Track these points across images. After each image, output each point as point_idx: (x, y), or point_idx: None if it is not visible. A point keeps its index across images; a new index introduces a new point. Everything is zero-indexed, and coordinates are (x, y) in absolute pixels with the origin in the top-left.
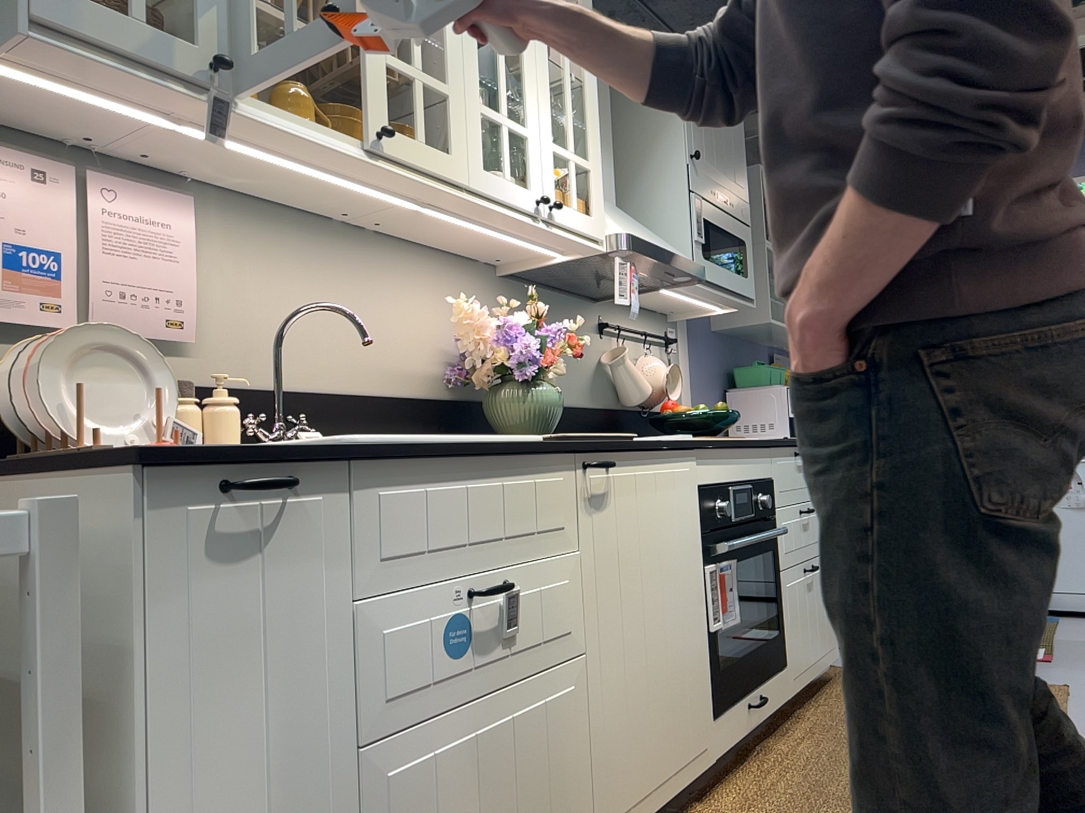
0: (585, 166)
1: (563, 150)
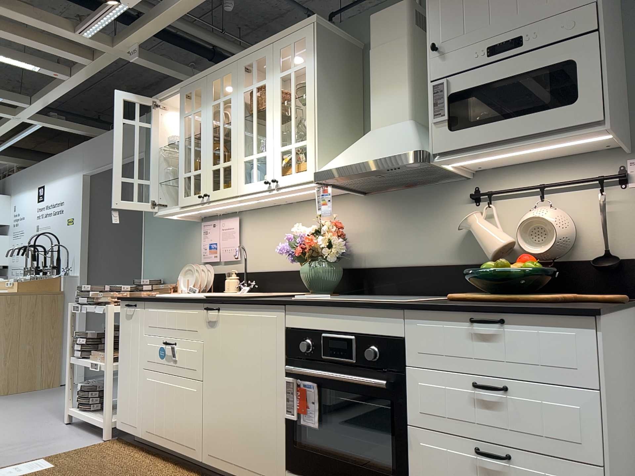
0: (301, 144)
1: (286, 146)
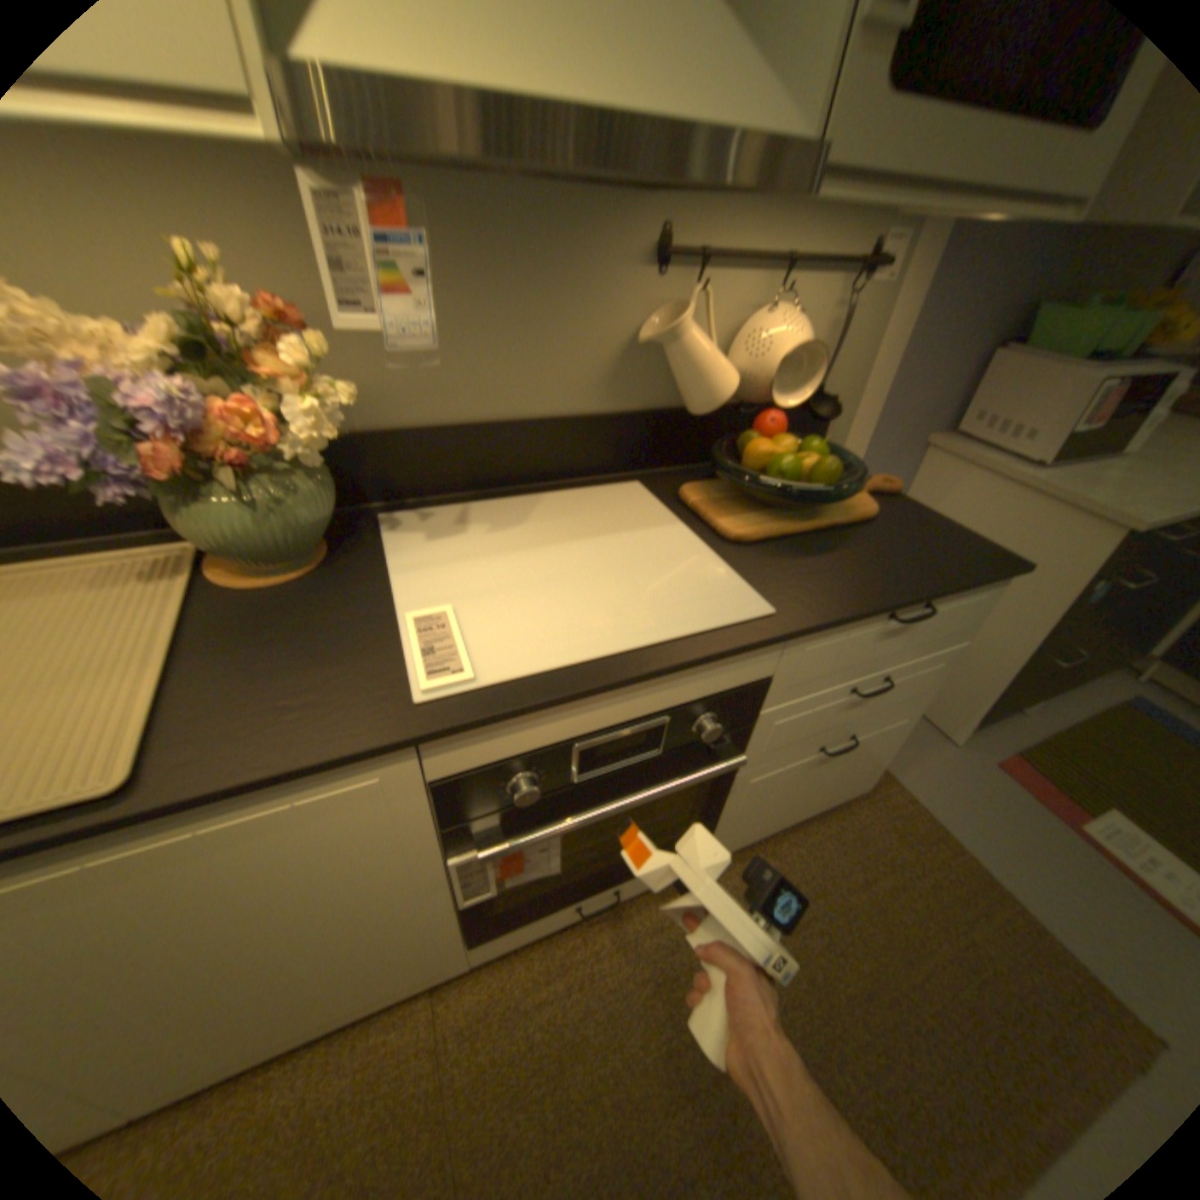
0: None
1: None
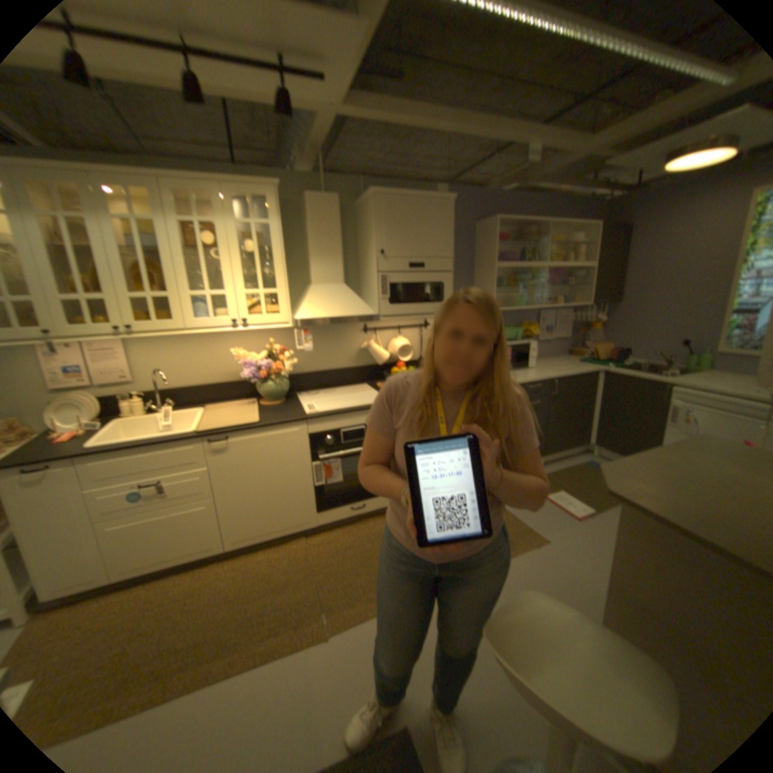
0: (271, 291)
1: (252, 290)
